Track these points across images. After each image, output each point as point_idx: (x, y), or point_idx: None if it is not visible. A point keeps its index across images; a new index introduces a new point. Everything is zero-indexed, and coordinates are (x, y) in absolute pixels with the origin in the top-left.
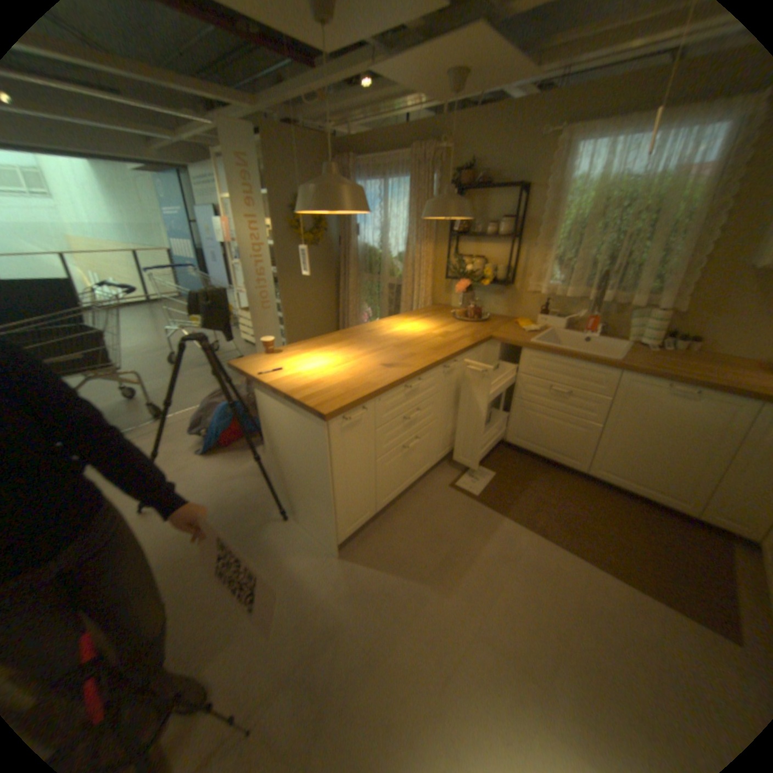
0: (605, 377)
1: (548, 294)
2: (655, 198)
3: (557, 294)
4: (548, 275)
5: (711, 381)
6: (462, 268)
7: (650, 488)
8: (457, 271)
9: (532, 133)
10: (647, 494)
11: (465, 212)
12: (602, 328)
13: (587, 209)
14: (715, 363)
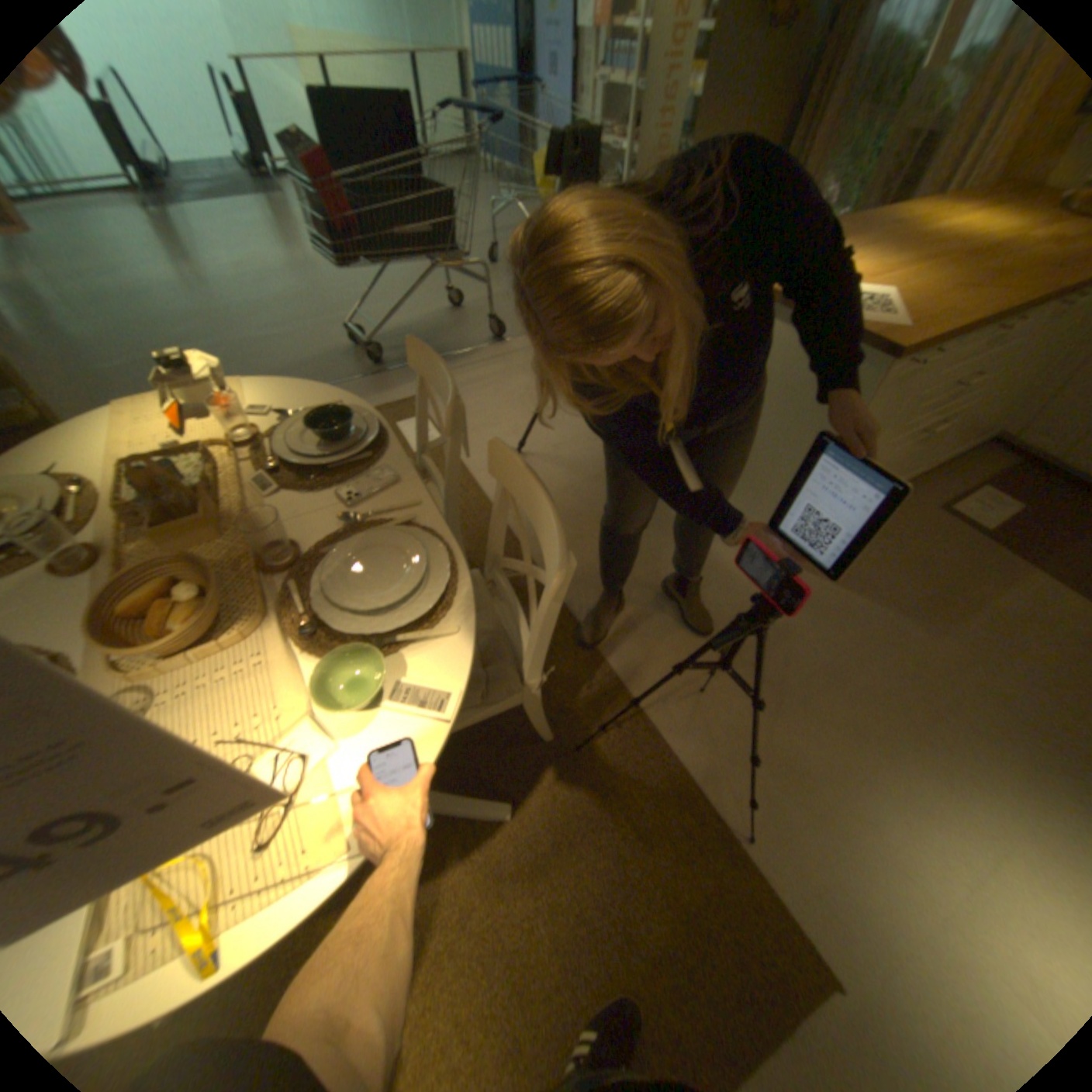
0: None
1: None
2: None
3: None
4: None
5: None
6: None
7: None
8: None
9: None
10: None
11: None
12: None
13: None
14: None
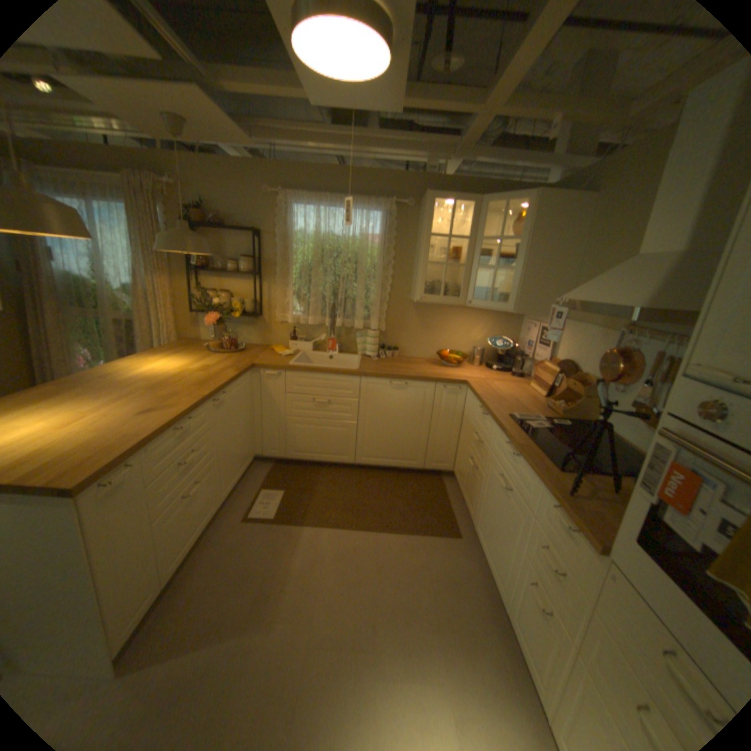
0: (350, 384)
1: (294, 324)
2: (353, 254)
3: (301, 323)
4: (291, 307)
5: (409, 375)
6: (209, 301)
7: (394, 459)
8: (204, 304)
9: (254, 190)
10: (393, 464)
11: (205, 249)
12: (339, 347)
13: (310, 257)
14: (407, 363)
